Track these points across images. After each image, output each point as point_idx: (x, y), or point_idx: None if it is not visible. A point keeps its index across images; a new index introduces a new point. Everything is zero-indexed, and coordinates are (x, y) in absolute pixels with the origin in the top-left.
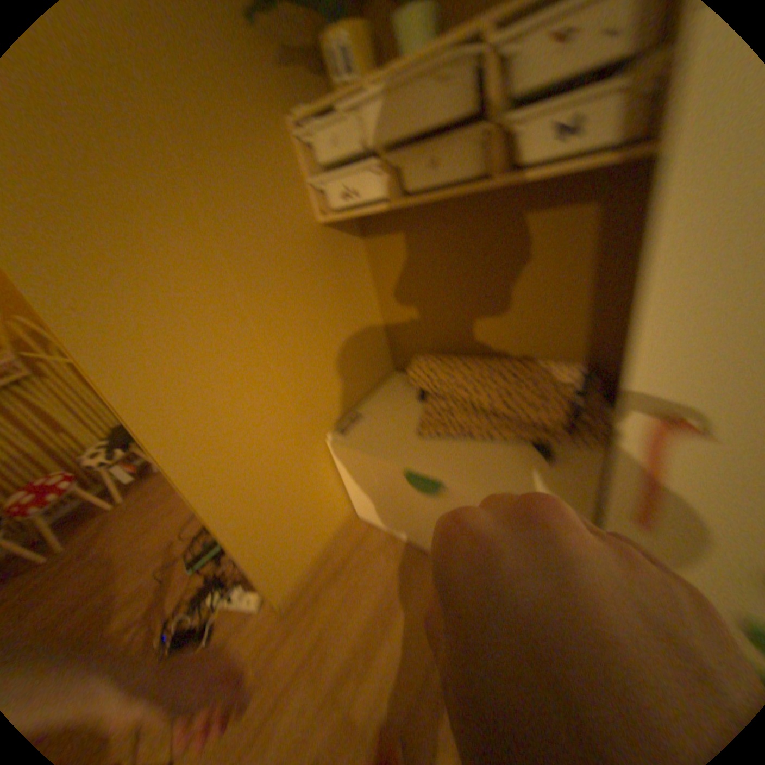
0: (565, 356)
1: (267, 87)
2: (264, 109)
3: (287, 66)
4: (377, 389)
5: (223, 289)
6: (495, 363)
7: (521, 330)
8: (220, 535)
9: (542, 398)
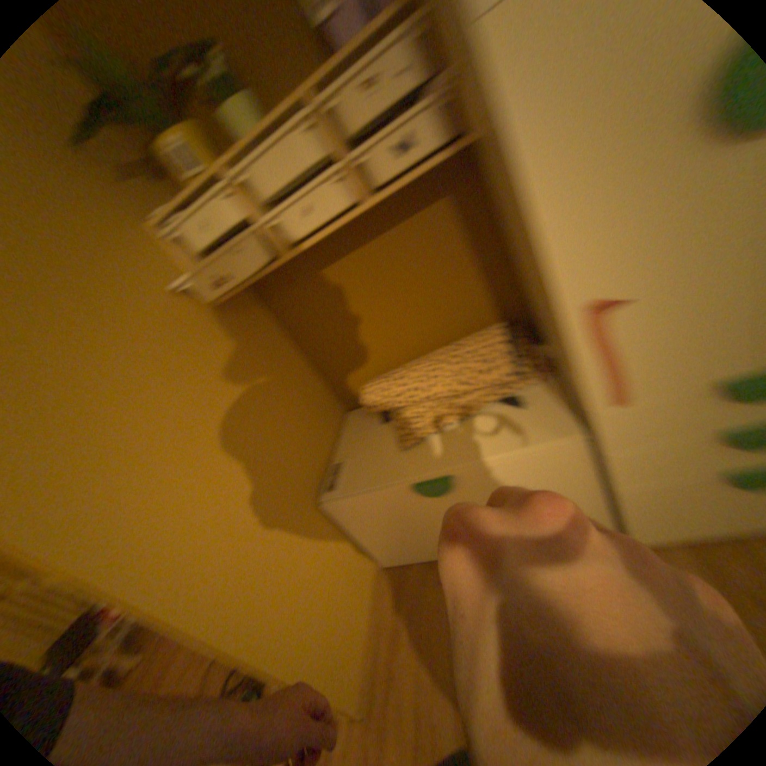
0: (483, 323)
1: (118, 201)
2: (123, 220)
3: (130, 179)
4: (341, 434)
5: (154, 398)
6: (434, 355)
7: (440, 319)
8: (262, 665)
9: (488, 362)
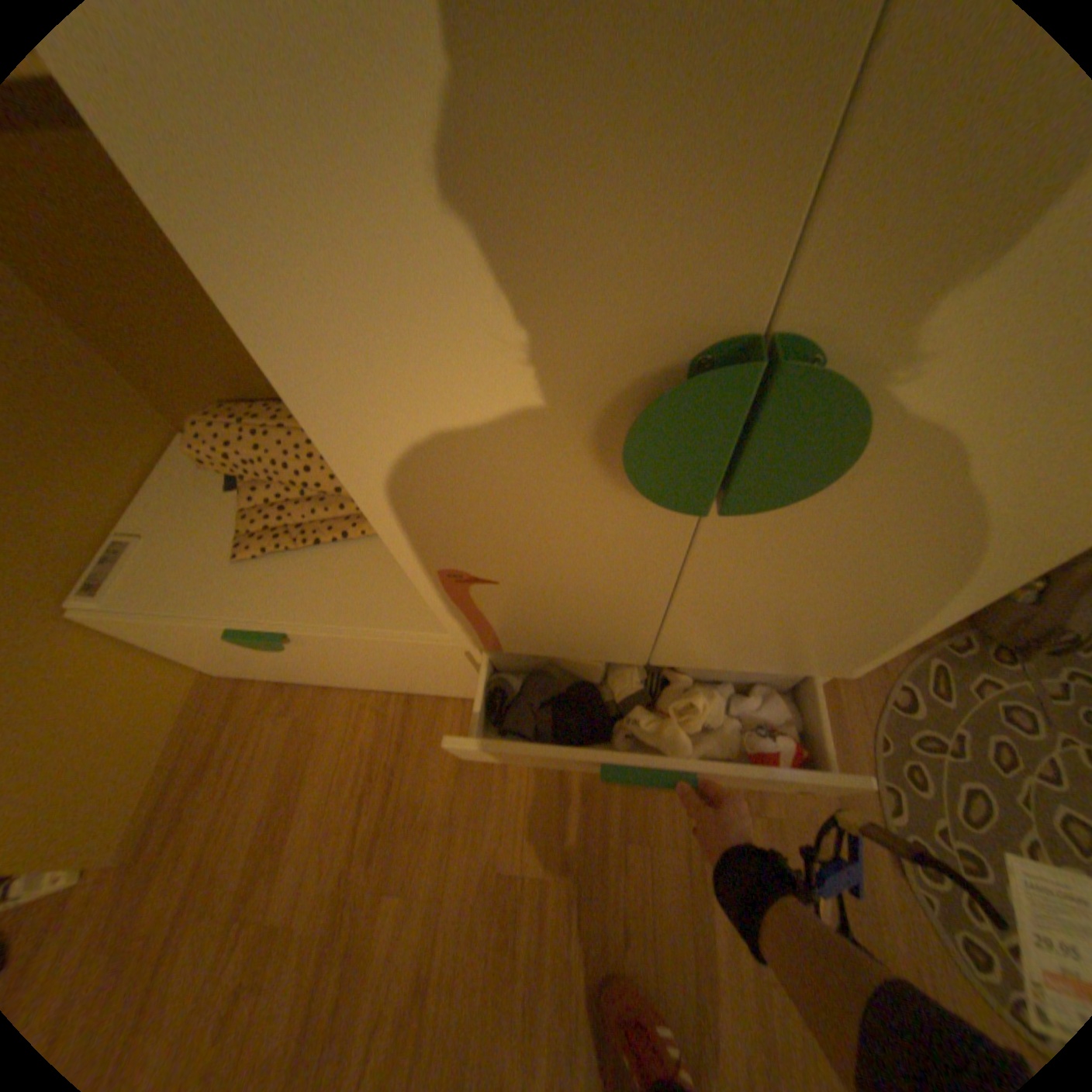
0: None
1: None
2: None
3: None
4: (146, 479)
5: None
6: None
7: None
8: None
9: None
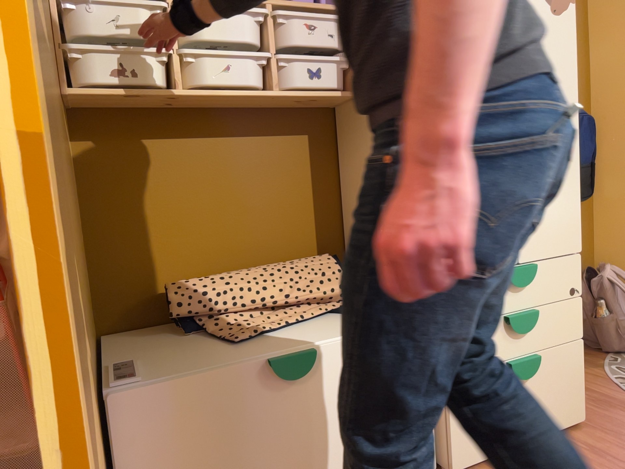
0: (304, 256)
1: None
2: None
3: None
4: (103, 349)
5: None
6: (261, 266)
7: (267, 238)
8: None
9: (323, 275)
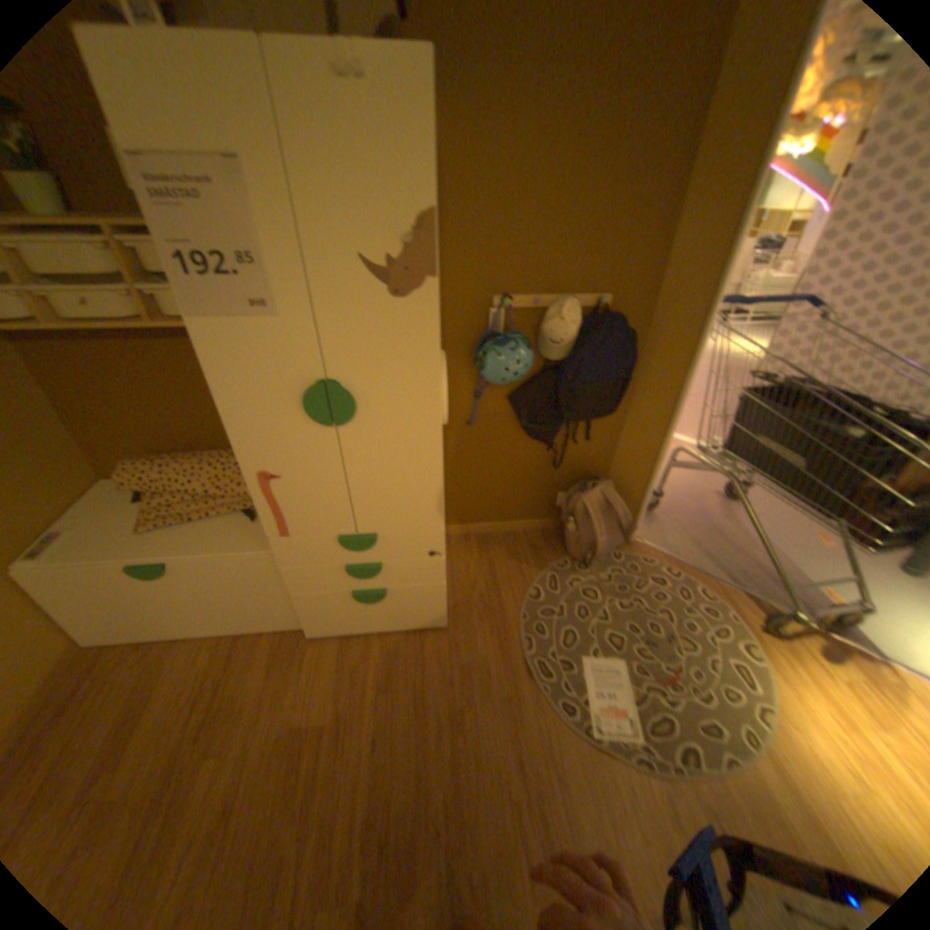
0: None
1: None
2: None
3: None
4: (78, 503)
5: None
6: (205, 456)
7: None
8: None
9: None
